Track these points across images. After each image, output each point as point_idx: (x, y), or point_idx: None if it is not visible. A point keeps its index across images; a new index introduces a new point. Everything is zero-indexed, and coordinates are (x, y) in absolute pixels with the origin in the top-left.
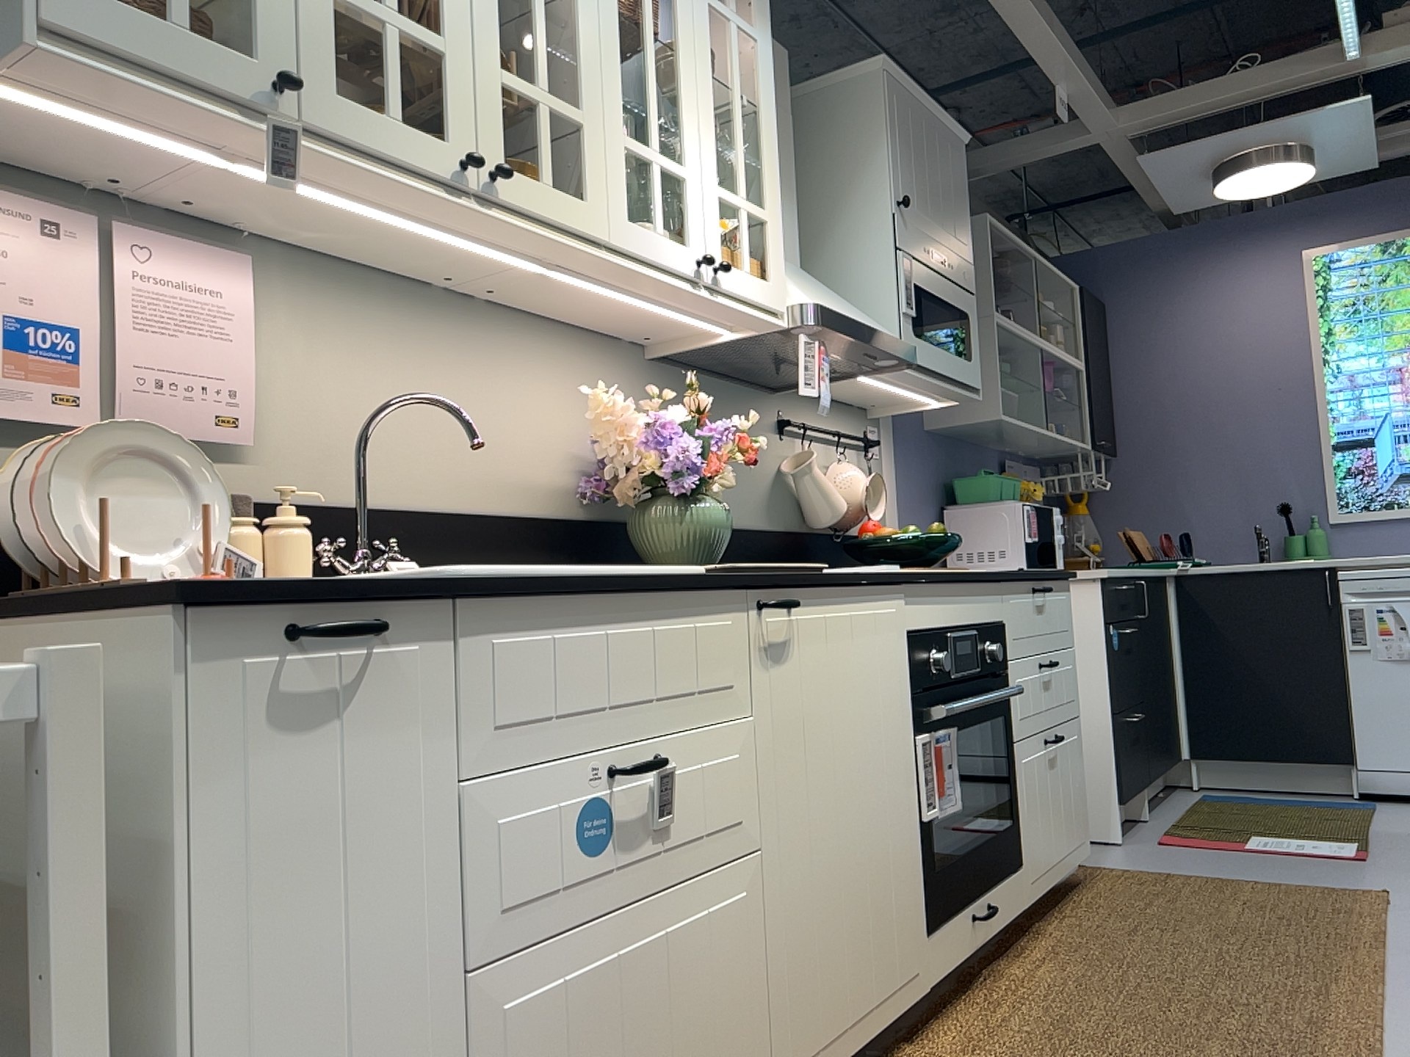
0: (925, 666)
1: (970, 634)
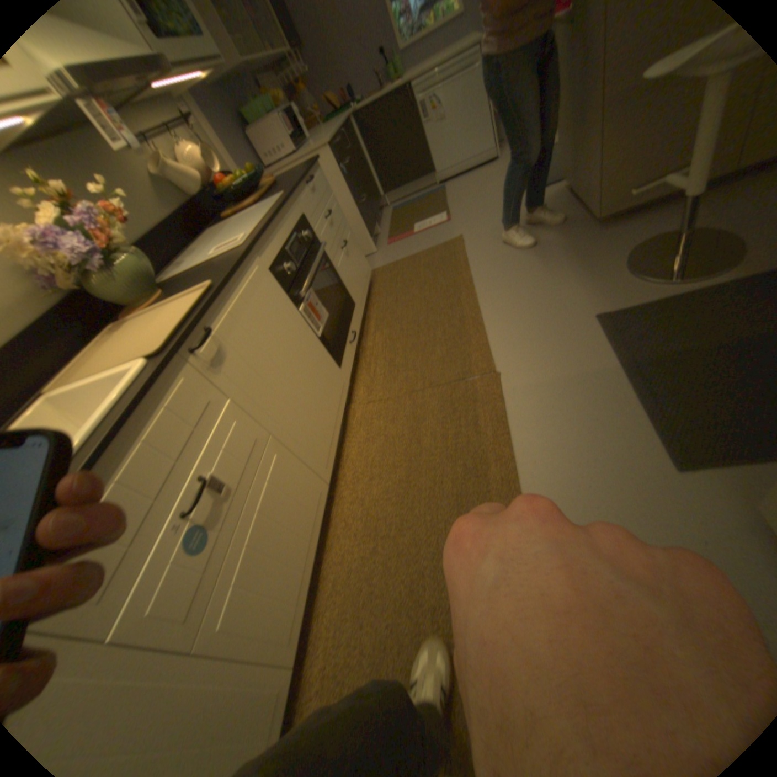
0: (284, 276)
1: (293, 237)
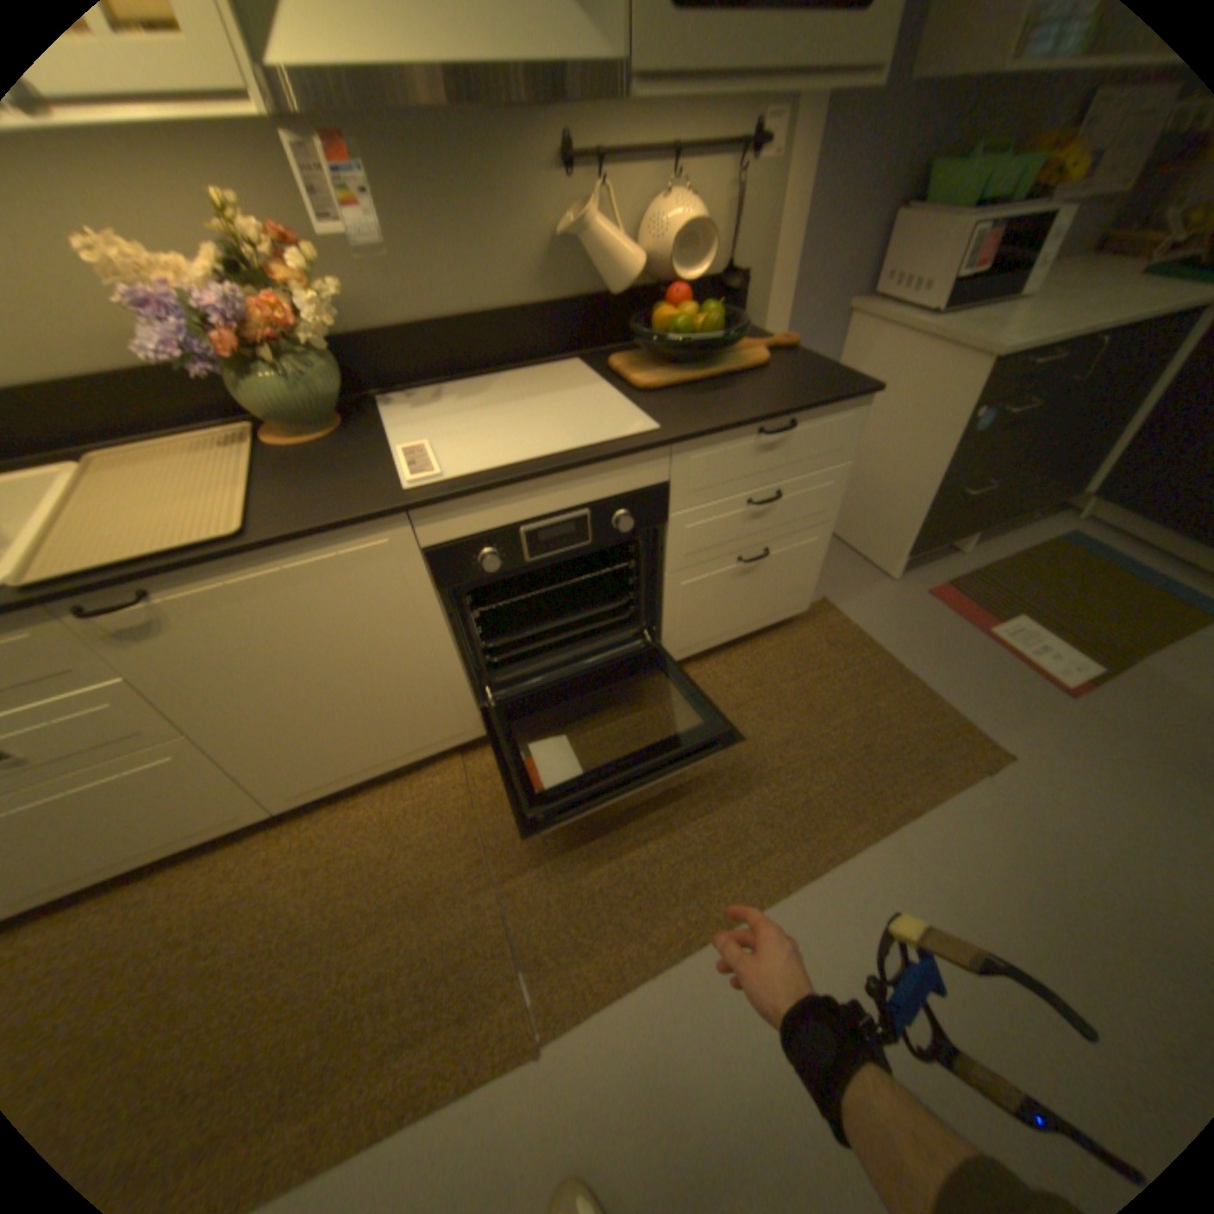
0: (462, 567)
1: (576, 514)
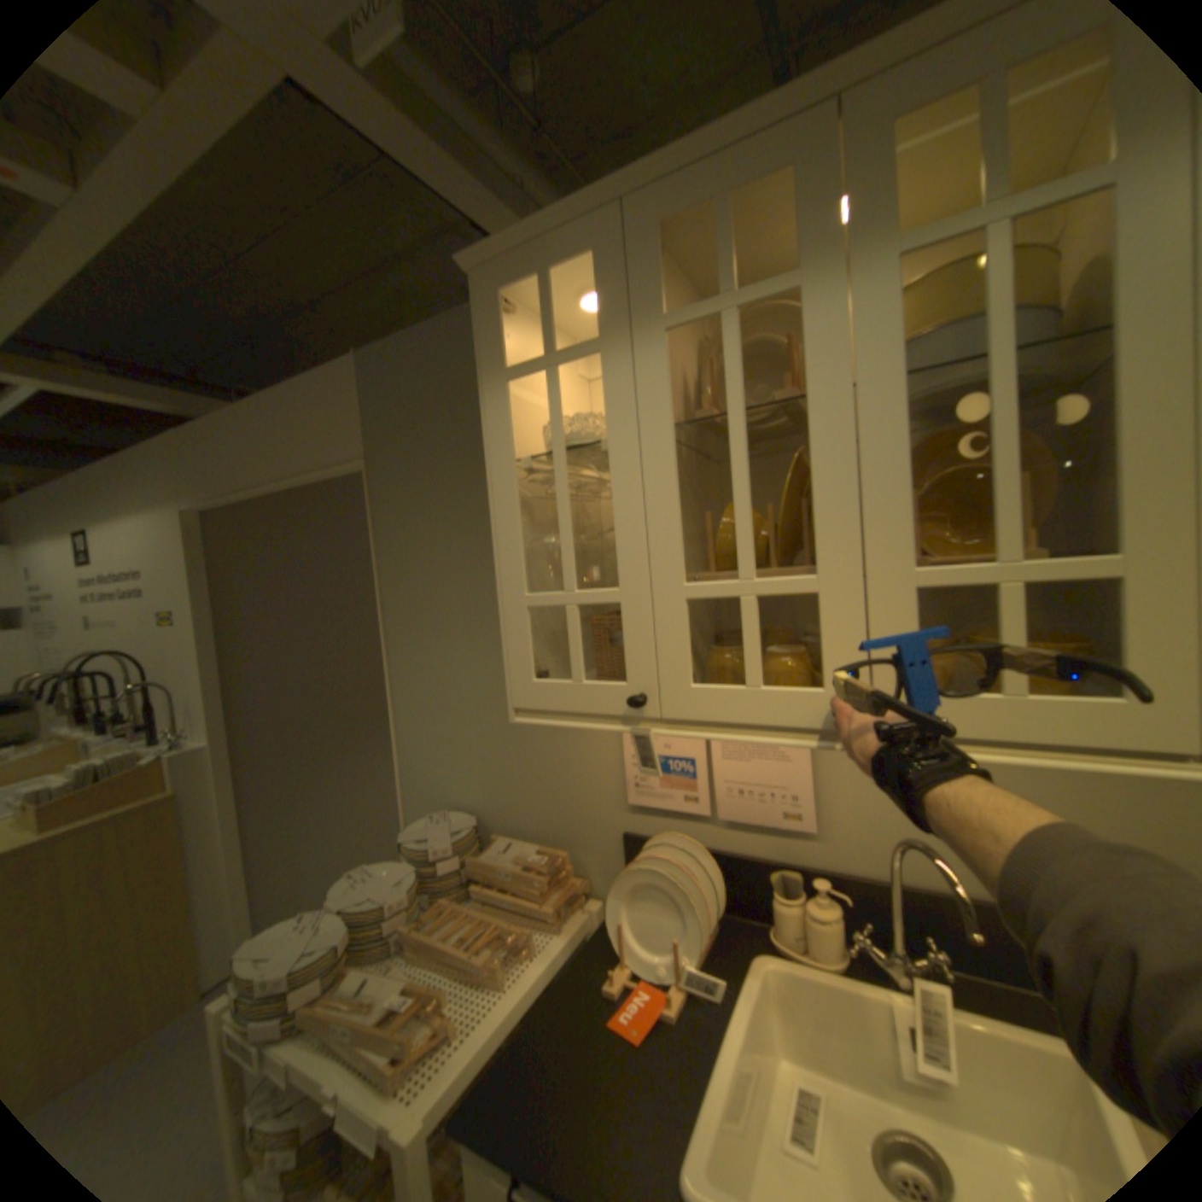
0: None
1: None
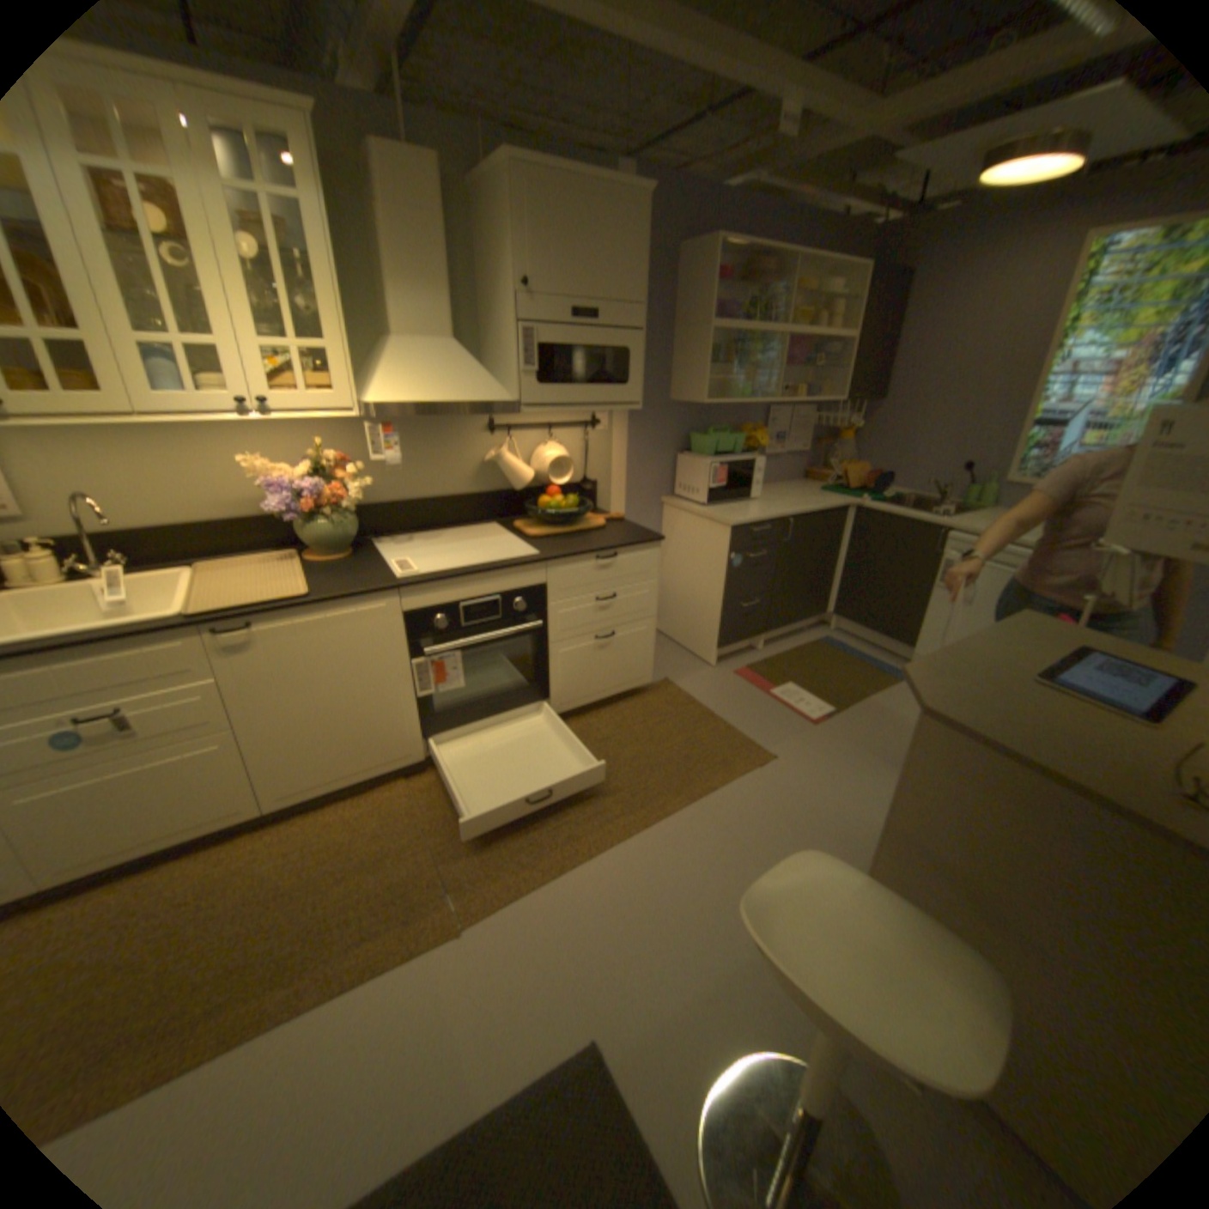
0: (425, 626)
1: (493, 599)
